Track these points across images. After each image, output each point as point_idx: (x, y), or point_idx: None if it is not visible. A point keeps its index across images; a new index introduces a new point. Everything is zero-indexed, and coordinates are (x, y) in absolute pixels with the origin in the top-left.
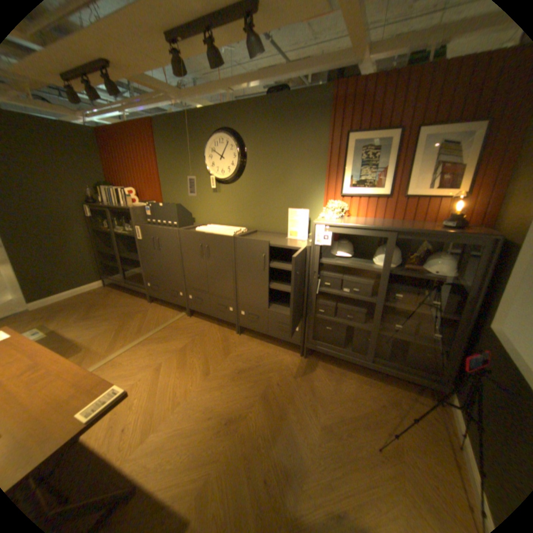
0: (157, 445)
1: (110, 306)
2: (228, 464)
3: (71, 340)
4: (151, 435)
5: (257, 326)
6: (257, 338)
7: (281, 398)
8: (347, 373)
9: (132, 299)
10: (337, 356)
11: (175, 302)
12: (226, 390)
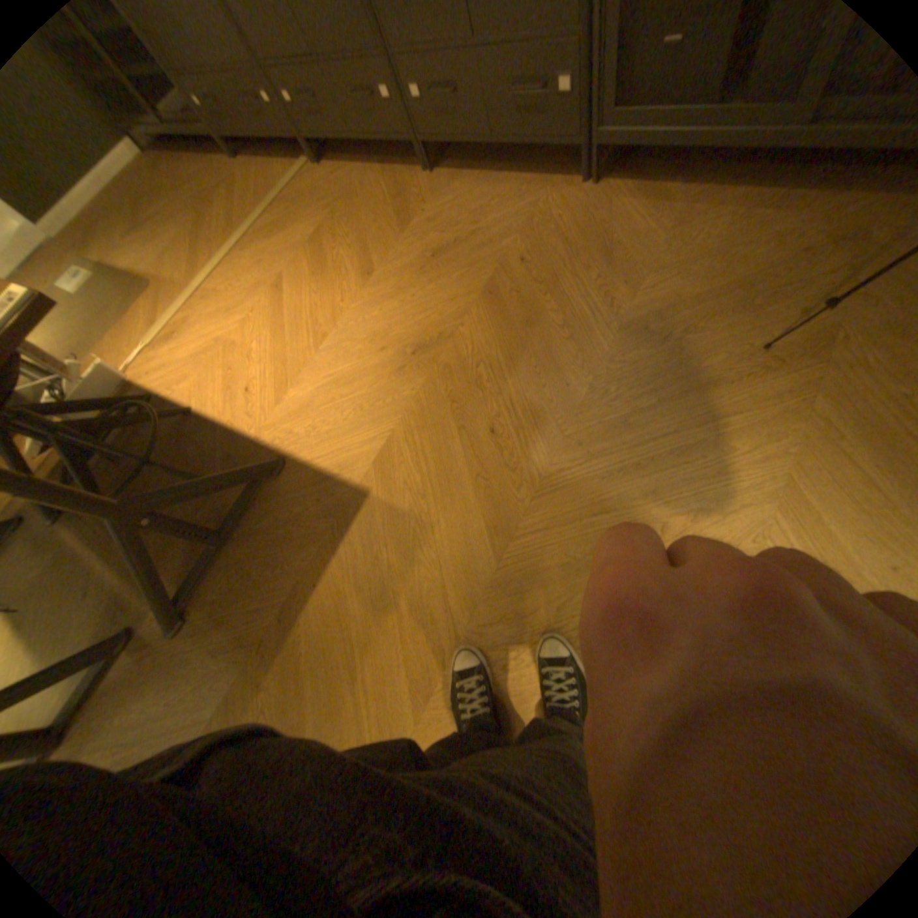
0: (305, 403)
1: (167, 191)
2: (426, 414)
3: (129, 272)
4: (292, 391)
5: (462, 122)
6: (475, 167)
7: (530, 286)
8: (719, 188)
9: (200, 162)
10: (693, 138)
11: (271, 132)
12: (412, 295)
